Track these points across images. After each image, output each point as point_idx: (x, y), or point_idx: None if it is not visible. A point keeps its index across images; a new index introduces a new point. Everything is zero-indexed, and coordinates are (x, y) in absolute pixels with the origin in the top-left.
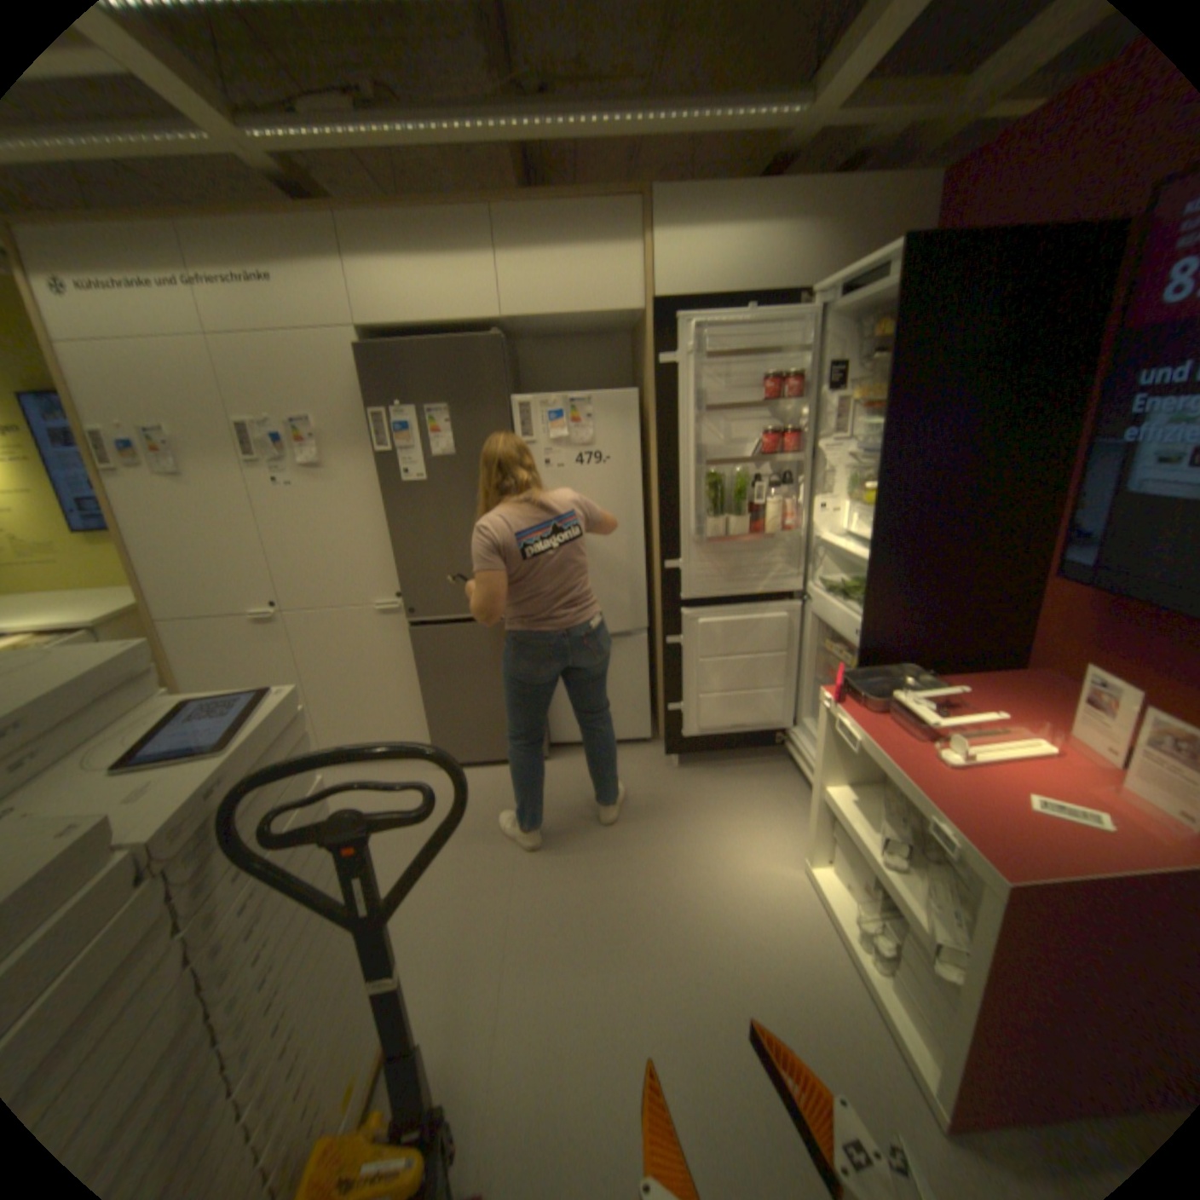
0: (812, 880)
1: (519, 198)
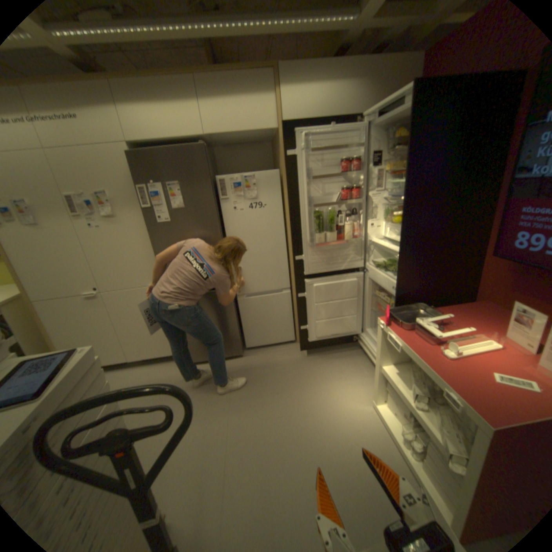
0: (377, 412)
1: (209, 69)
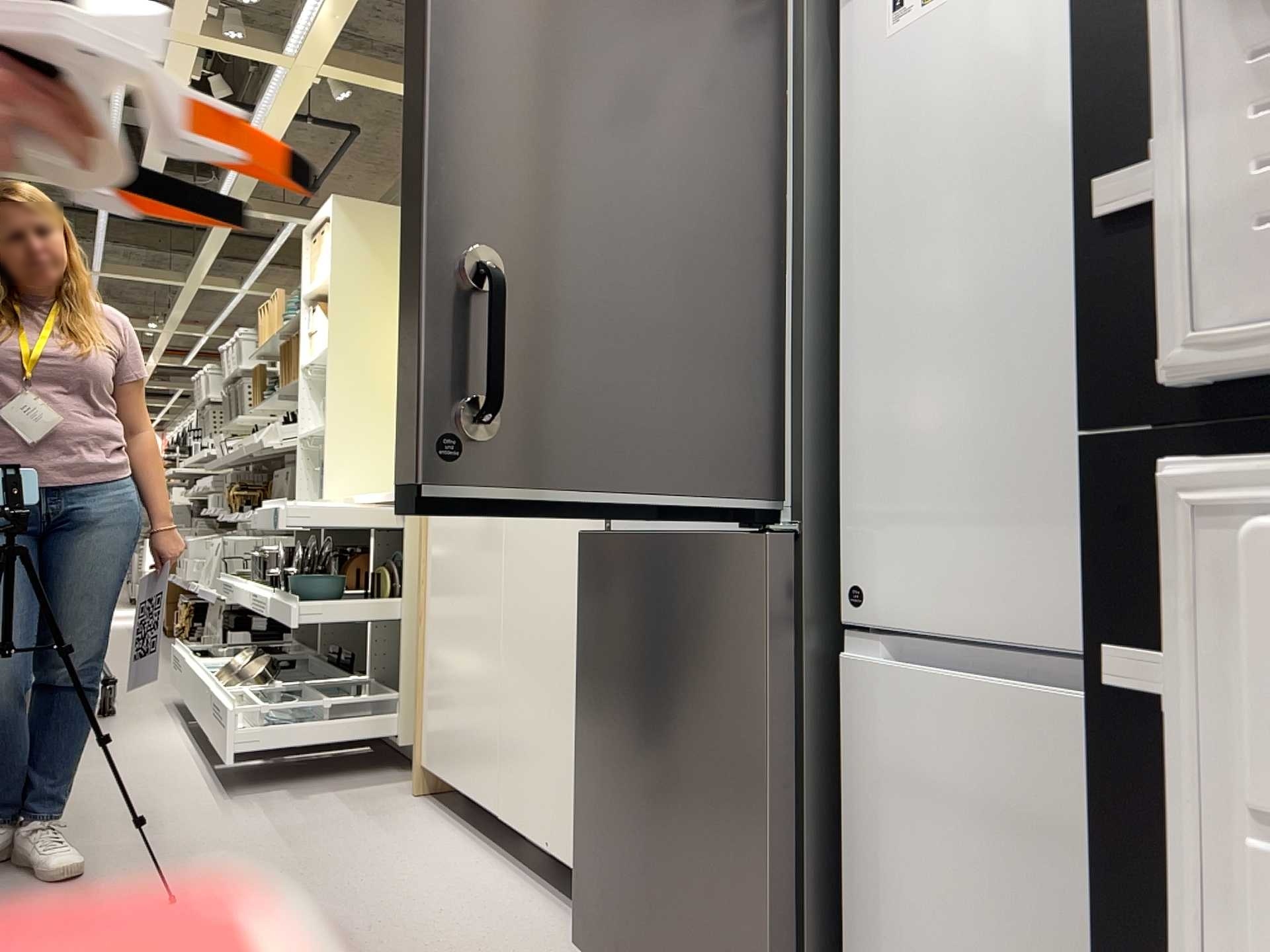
0: None
1: None
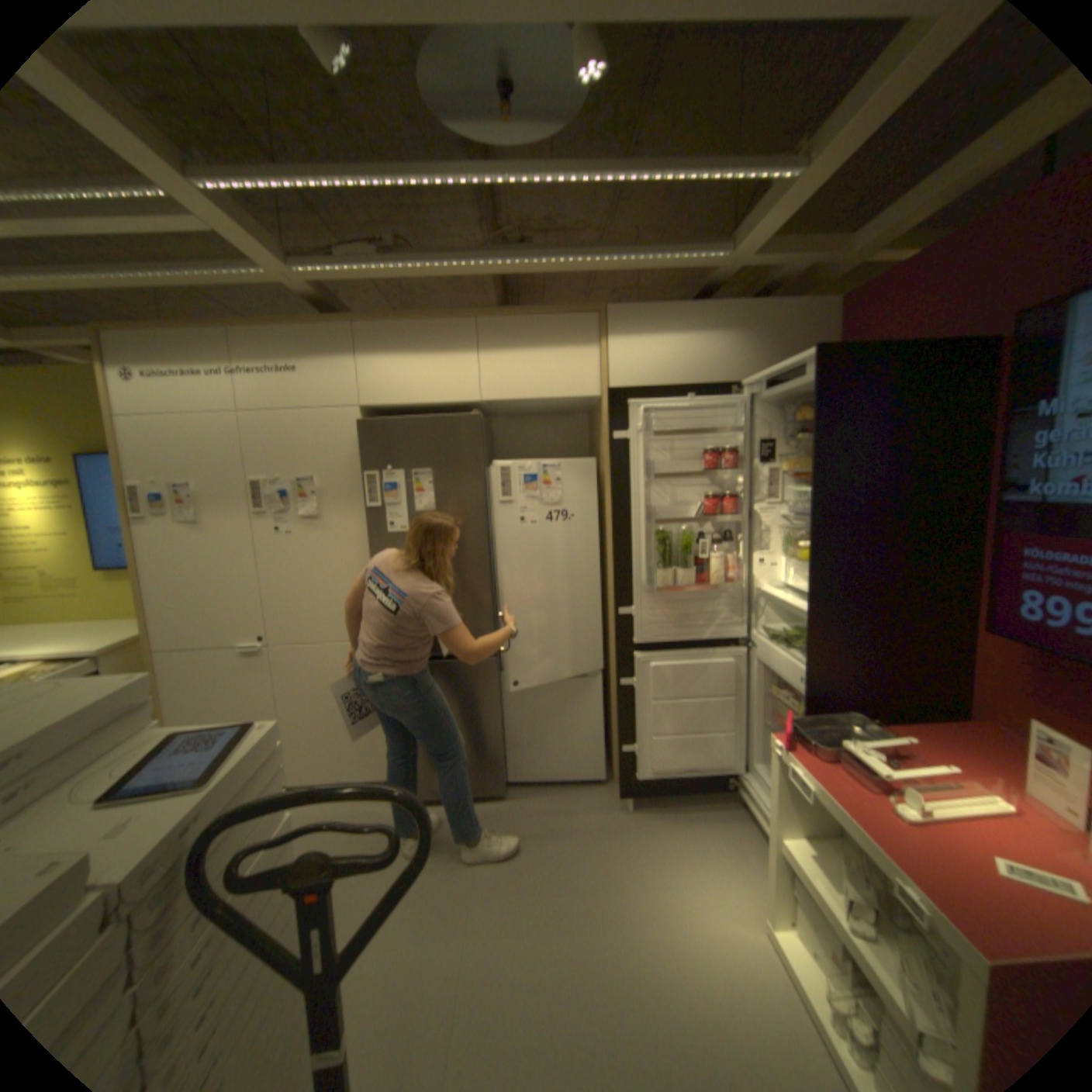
0: (775, 945)
1: (500, 313)
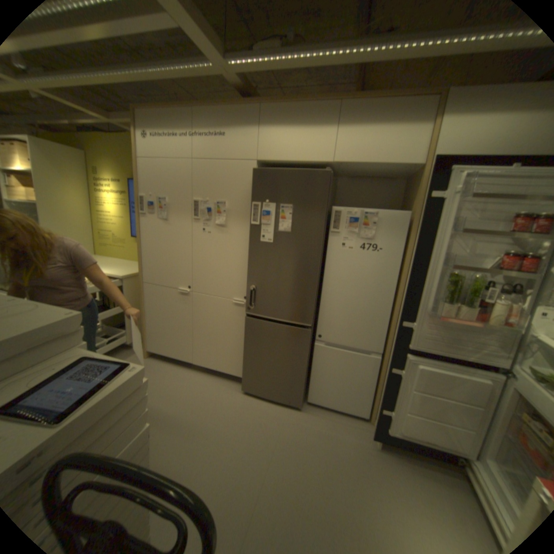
0: None
1: (360, 96)
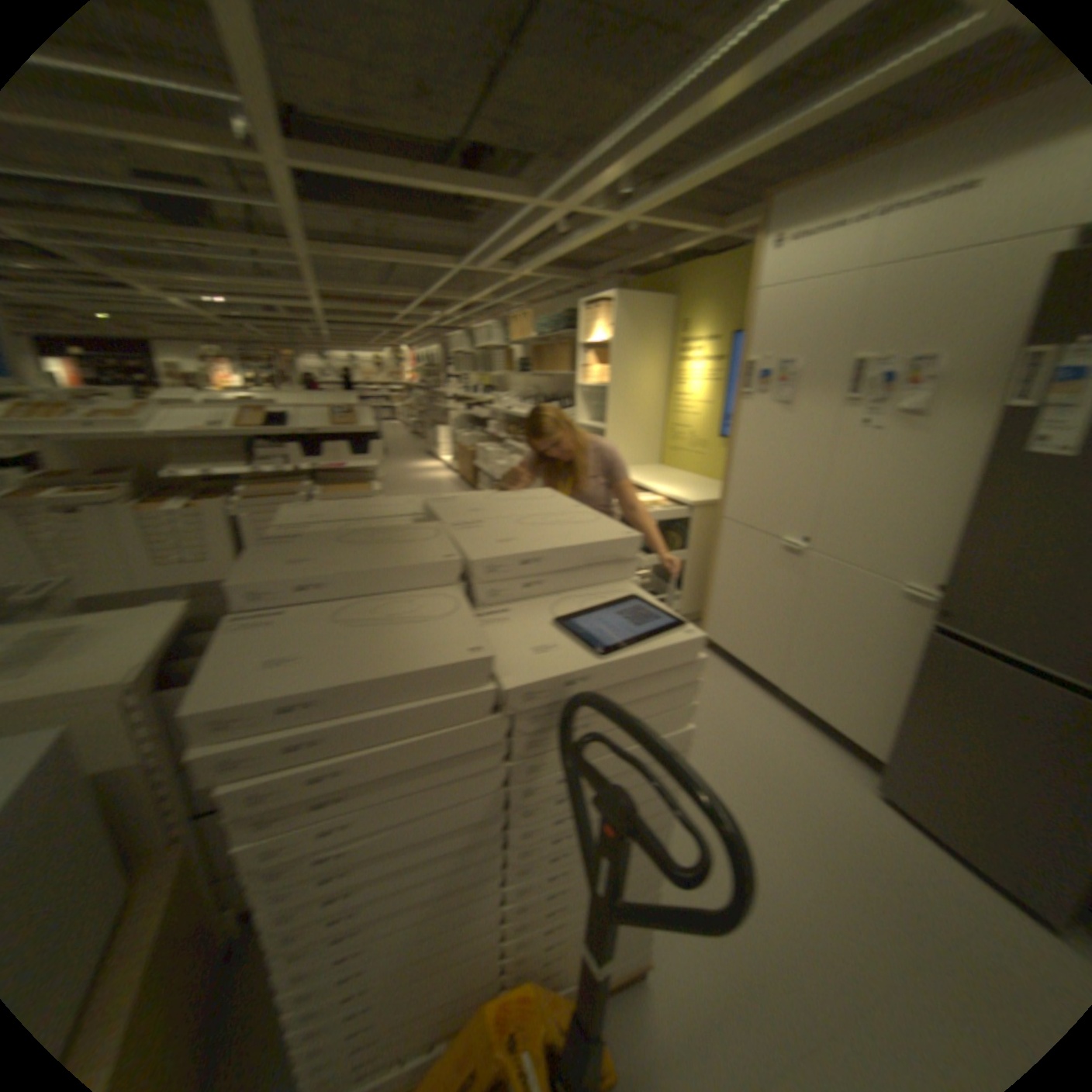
0: None
1: None
